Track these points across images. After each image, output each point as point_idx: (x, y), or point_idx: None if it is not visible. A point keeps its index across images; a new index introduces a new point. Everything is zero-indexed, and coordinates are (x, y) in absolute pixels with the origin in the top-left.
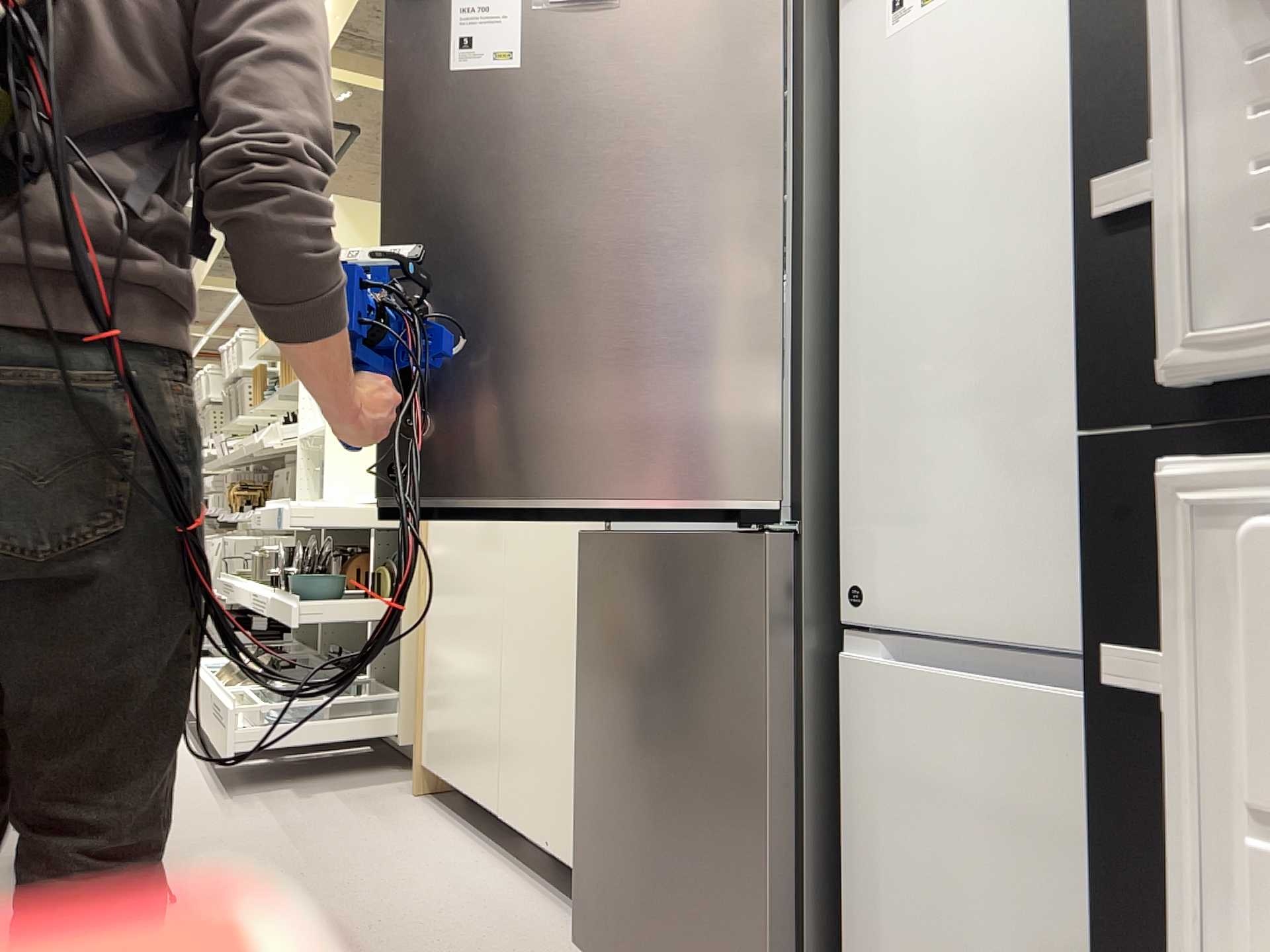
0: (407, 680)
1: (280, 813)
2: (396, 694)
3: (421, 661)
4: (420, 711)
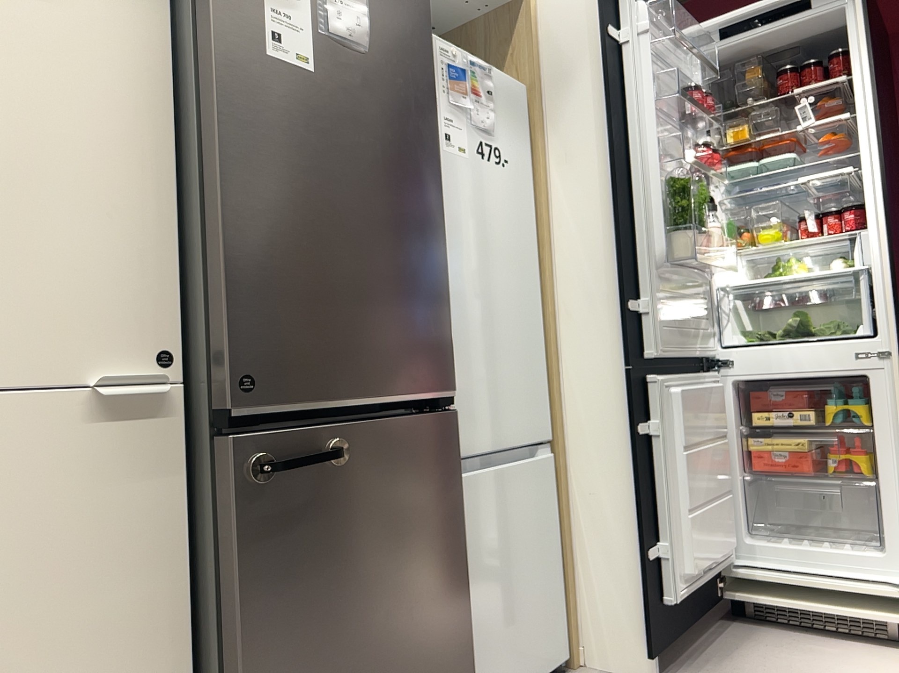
0: None
1: None
2: None
3: None
4: None
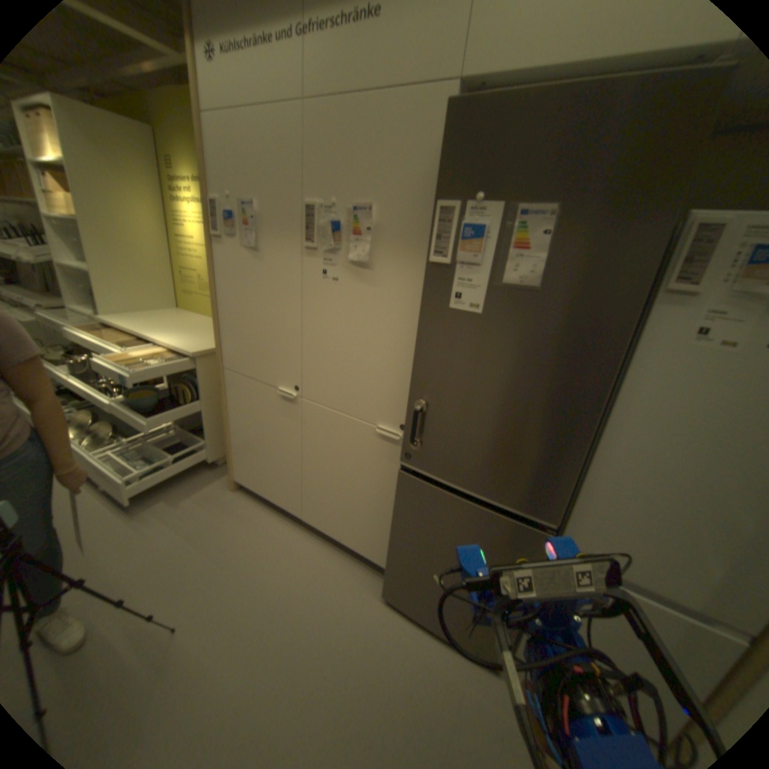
0: (208, 436)
1: (171, 524)
2: (201, 441)
3: (228, 440)
4: (230, 460)
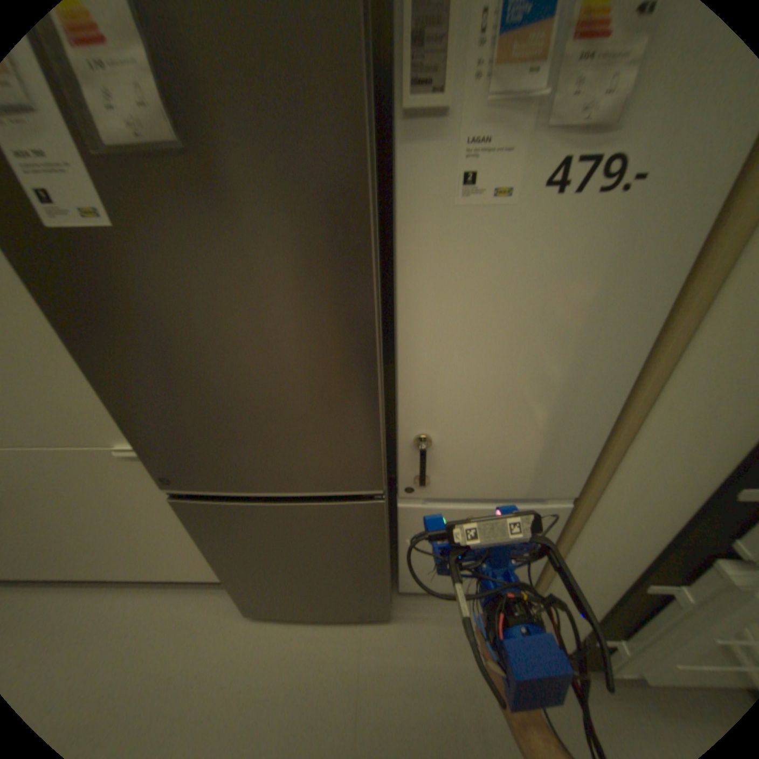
0: None
1: None
2: None
3: None
4: None
